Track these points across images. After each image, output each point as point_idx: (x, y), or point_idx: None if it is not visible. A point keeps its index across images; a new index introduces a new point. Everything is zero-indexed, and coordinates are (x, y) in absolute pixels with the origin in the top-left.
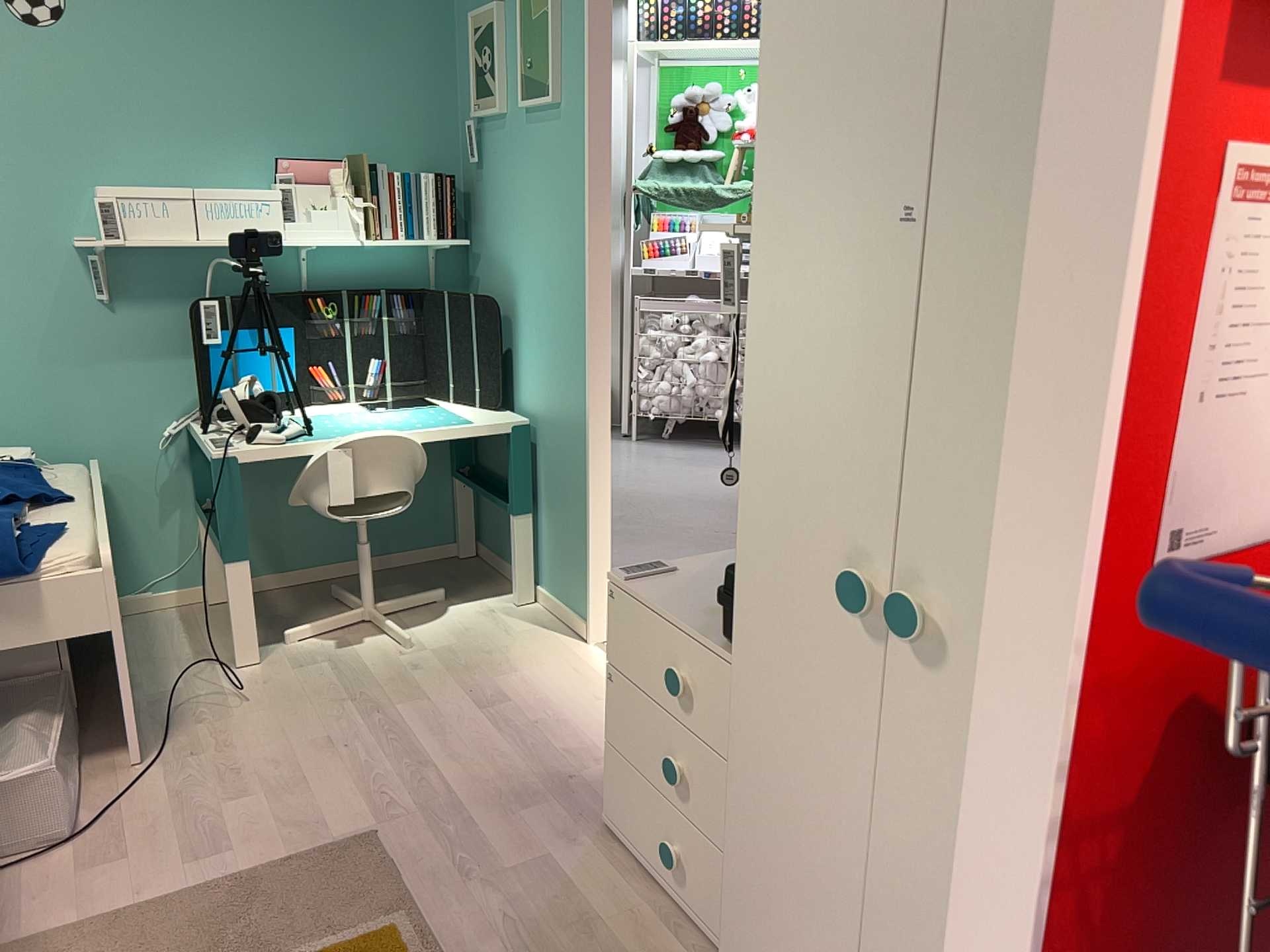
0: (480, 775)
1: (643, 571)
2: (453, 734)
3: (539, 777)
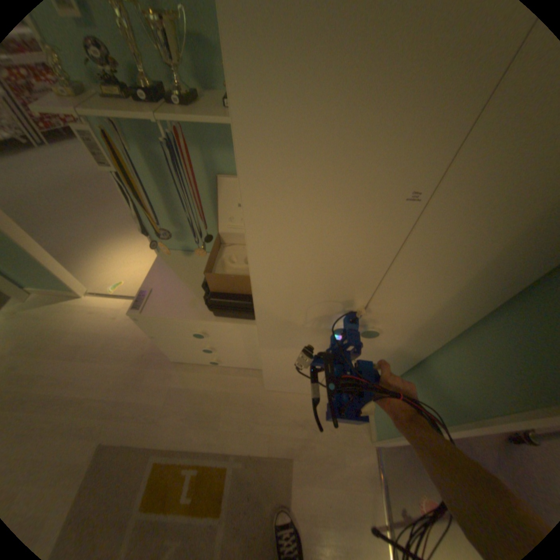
0: (109, 384)
1: (141, 302)
2: (75, 380)
3: (131, 365)
